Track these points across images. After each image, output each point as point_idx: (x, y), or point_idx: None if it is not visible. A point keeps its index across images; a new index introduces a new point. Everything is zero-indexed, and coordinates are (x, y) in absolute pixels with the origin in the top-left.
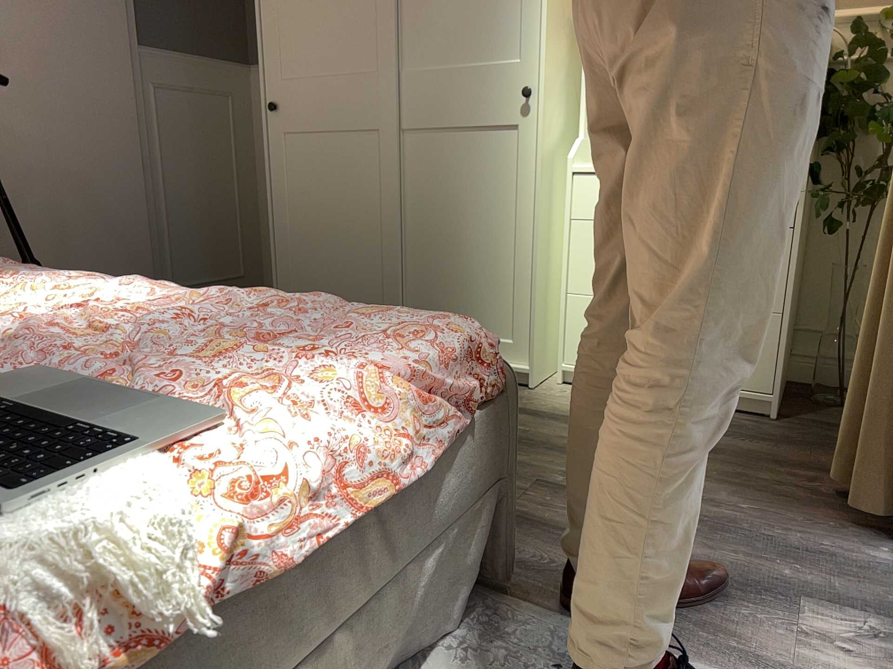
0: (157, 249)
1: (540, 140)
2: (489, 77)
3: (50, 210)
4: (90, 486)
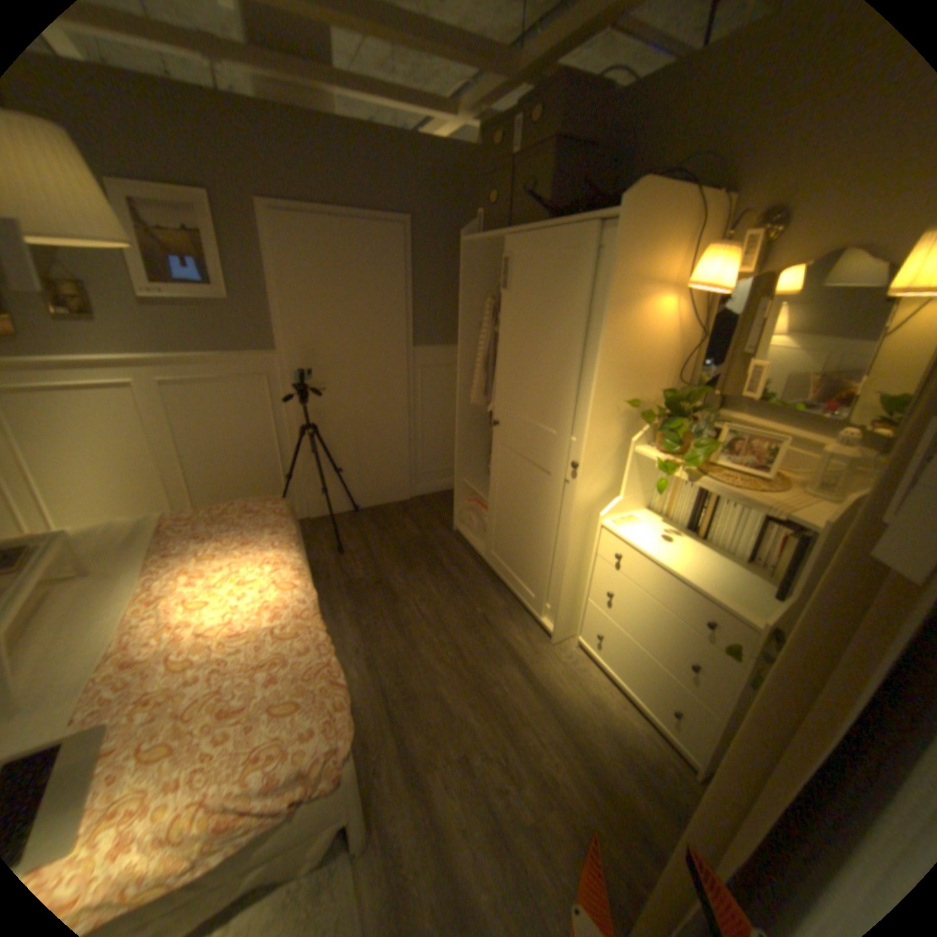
0: (412, 455)
1: (576, 502)
2: (558, 442)
3: (353, 440)
4: None
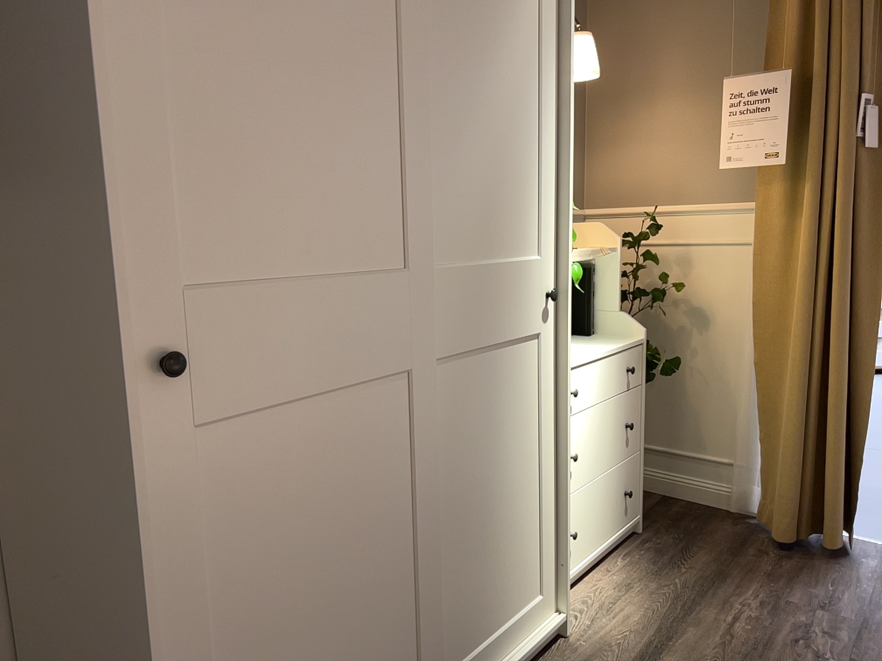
0: None
1: (560, 346)
2: (515, 281)
3: None
4: None
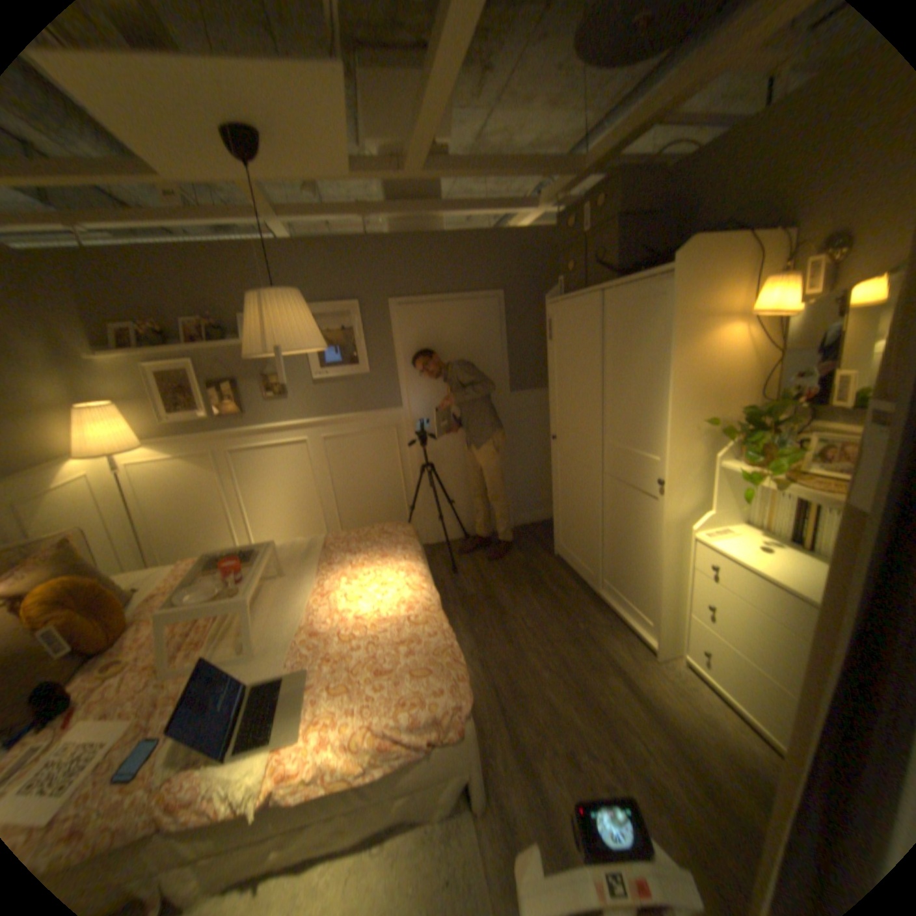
0: (513, 488)
1: (667, 517)
2: (644, 463)
3: (463, 476)
4: (254, 756)
